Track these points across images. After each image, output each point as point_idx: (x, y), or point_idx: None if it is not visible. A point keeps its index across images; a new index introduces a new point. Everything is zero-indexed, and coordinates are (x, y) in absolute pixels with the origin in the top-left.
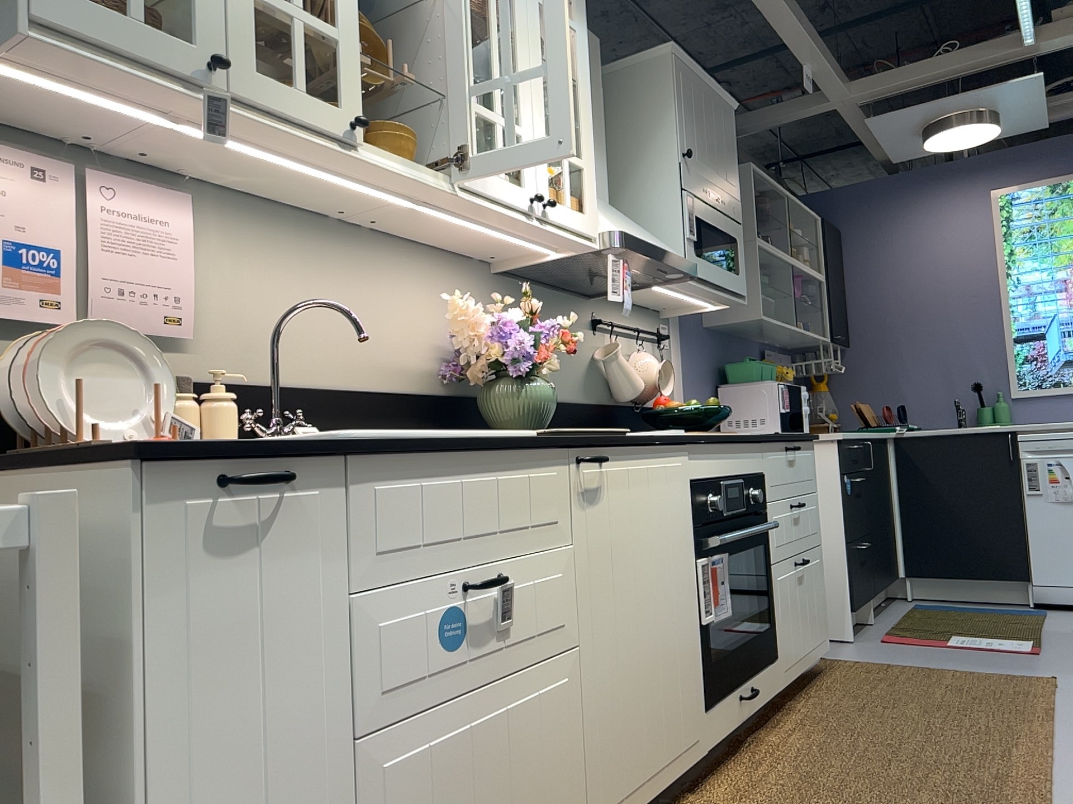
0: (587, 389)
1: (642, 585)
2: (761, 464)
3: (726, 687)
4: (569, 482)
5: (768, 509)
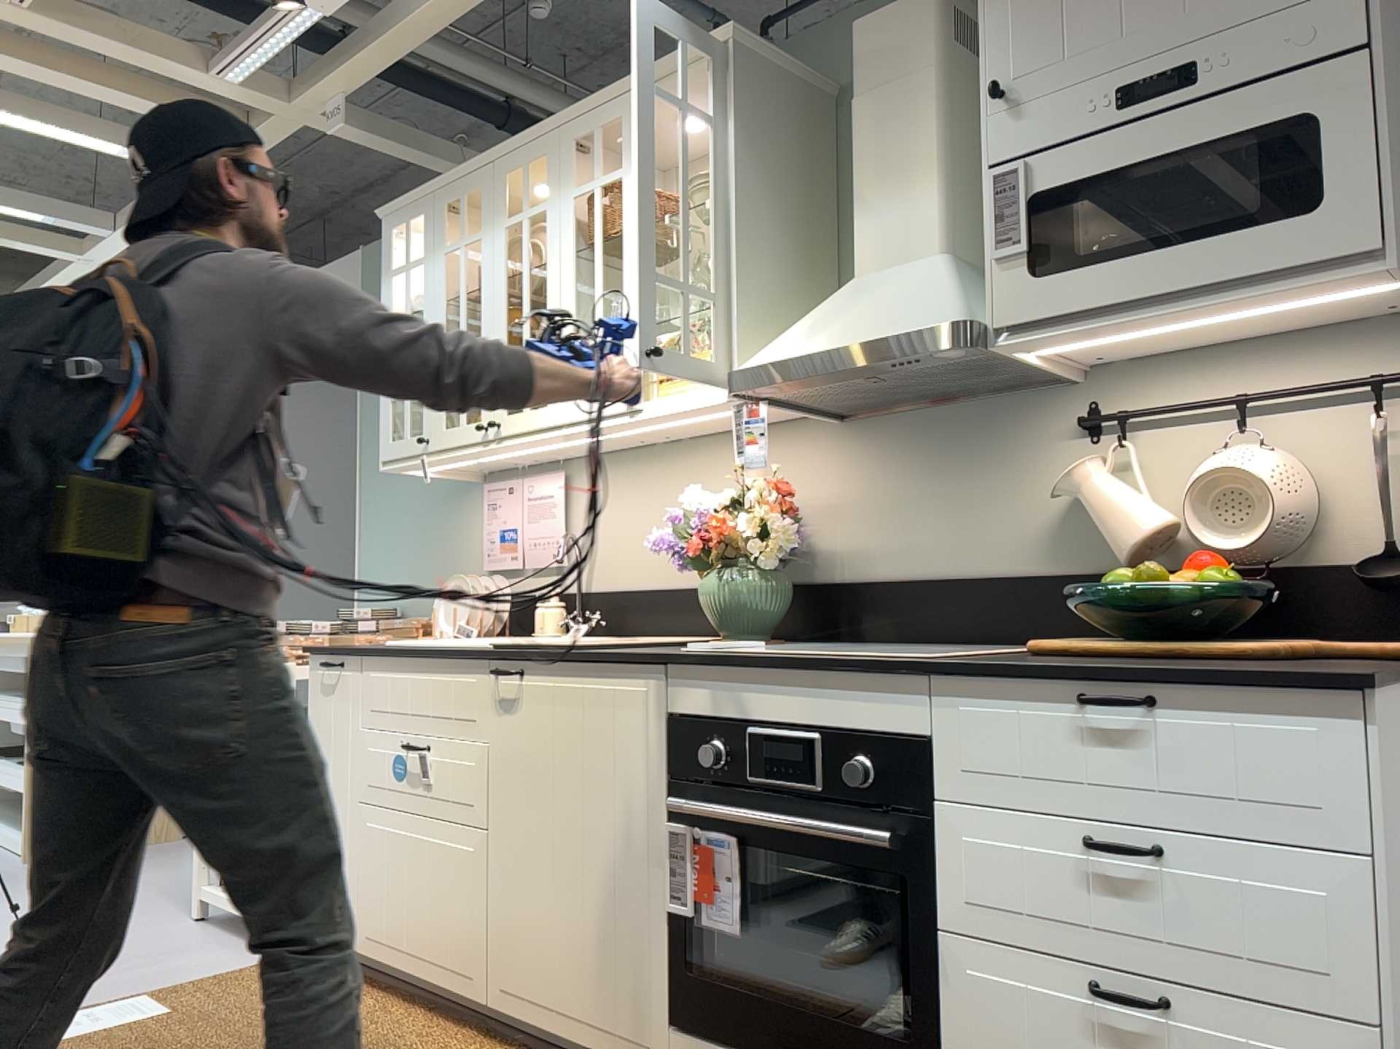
0: (1052, 549)
1: (562, 811)
2: (913, 717)
3: (724, 1033)
4: (487, 689)
5: (937, 815)
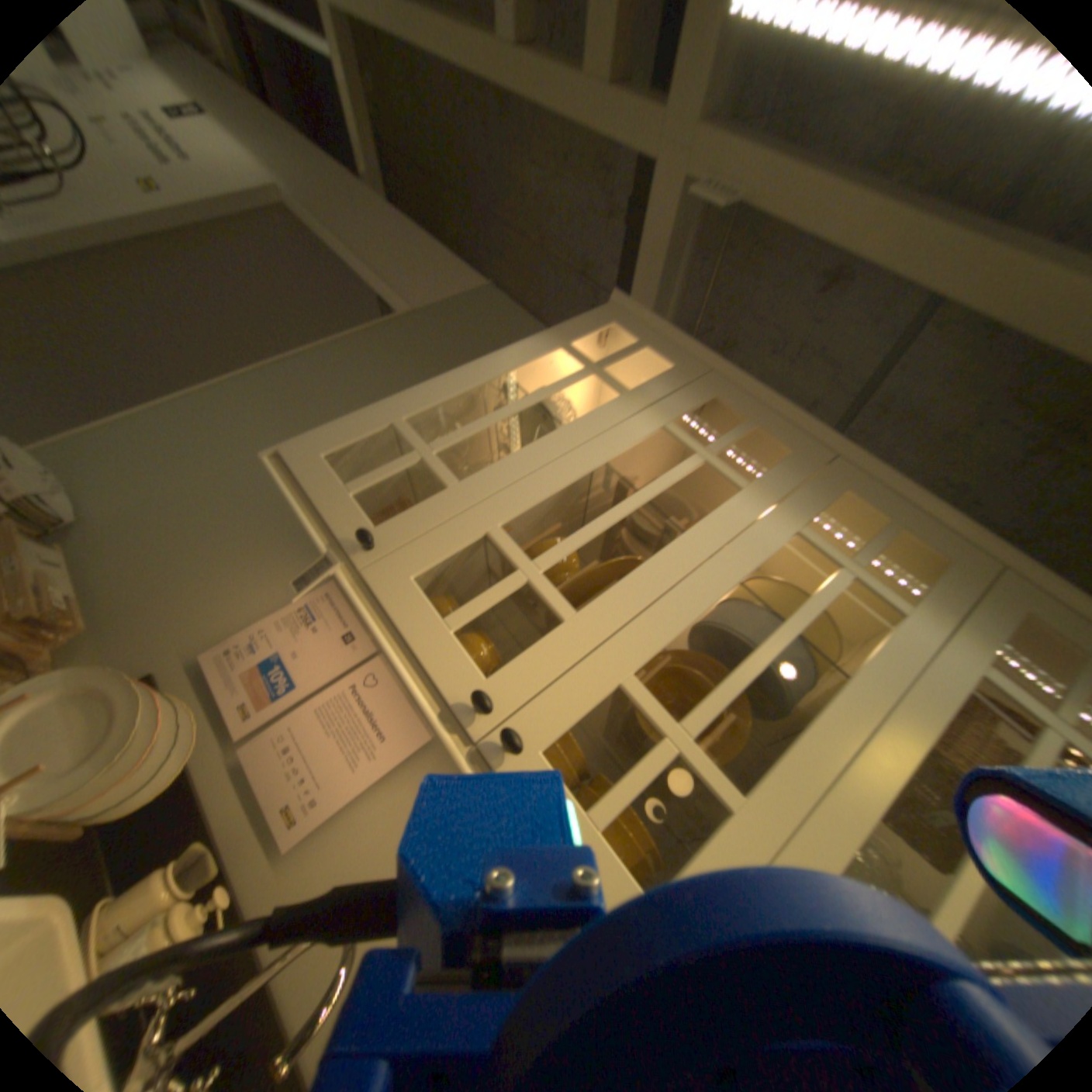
0: None
1: None
2: None
3: None
4: None
5: None
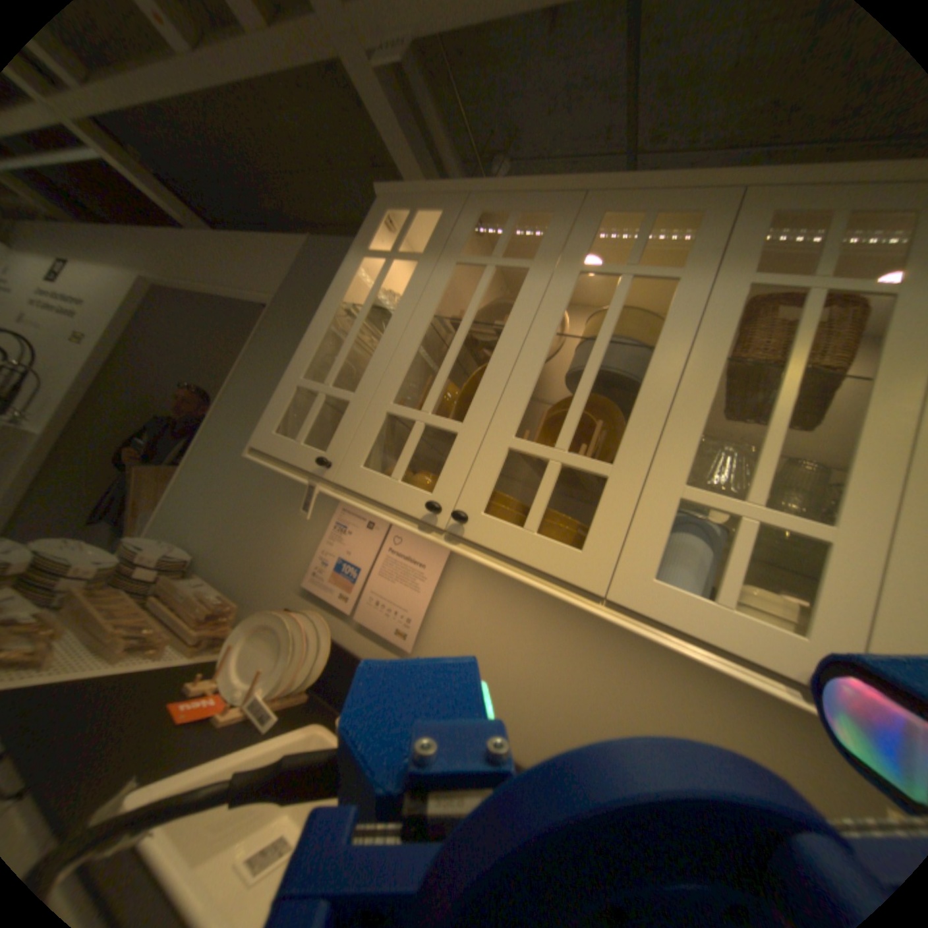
0: None
1: None
2: None
3: None
4: None
5: None
